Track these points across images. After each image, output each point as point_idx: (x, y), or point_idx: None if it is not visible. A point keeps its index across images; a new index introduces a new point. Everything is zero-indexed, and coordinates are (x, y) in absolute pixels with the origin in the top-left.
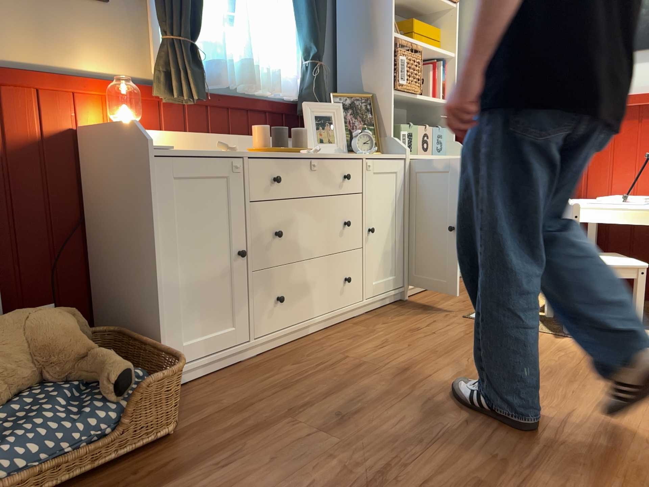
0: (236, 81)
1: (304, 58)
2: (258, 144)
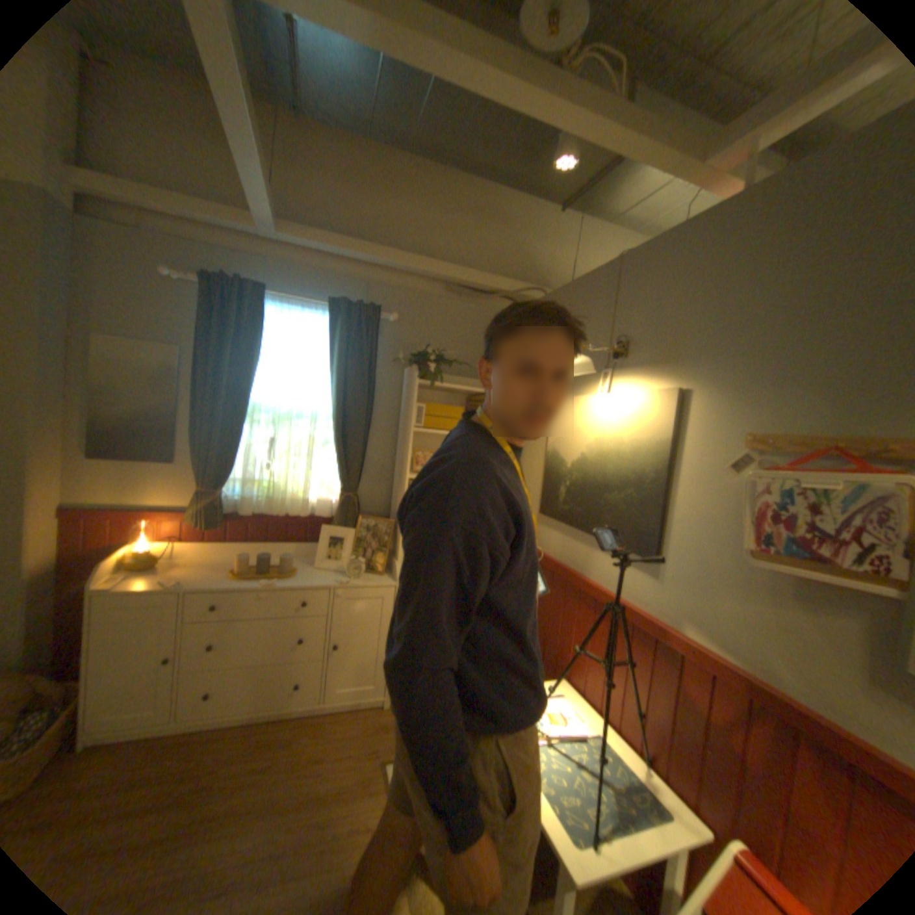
0: (268, 509)
1: (341, 488)
2: (236, 570)
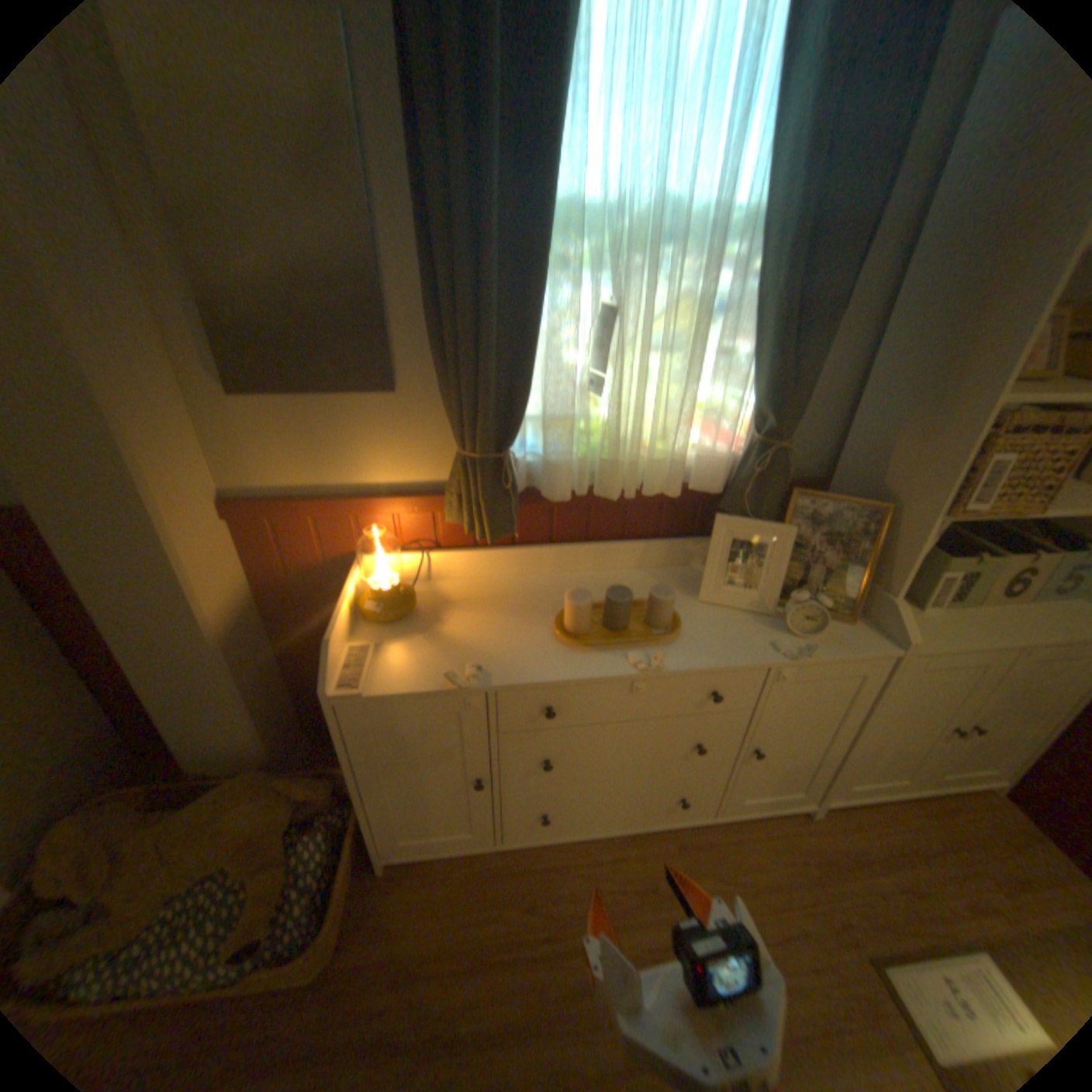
0: (597, 479)
1: (756, 425)
2: (569, 621)
